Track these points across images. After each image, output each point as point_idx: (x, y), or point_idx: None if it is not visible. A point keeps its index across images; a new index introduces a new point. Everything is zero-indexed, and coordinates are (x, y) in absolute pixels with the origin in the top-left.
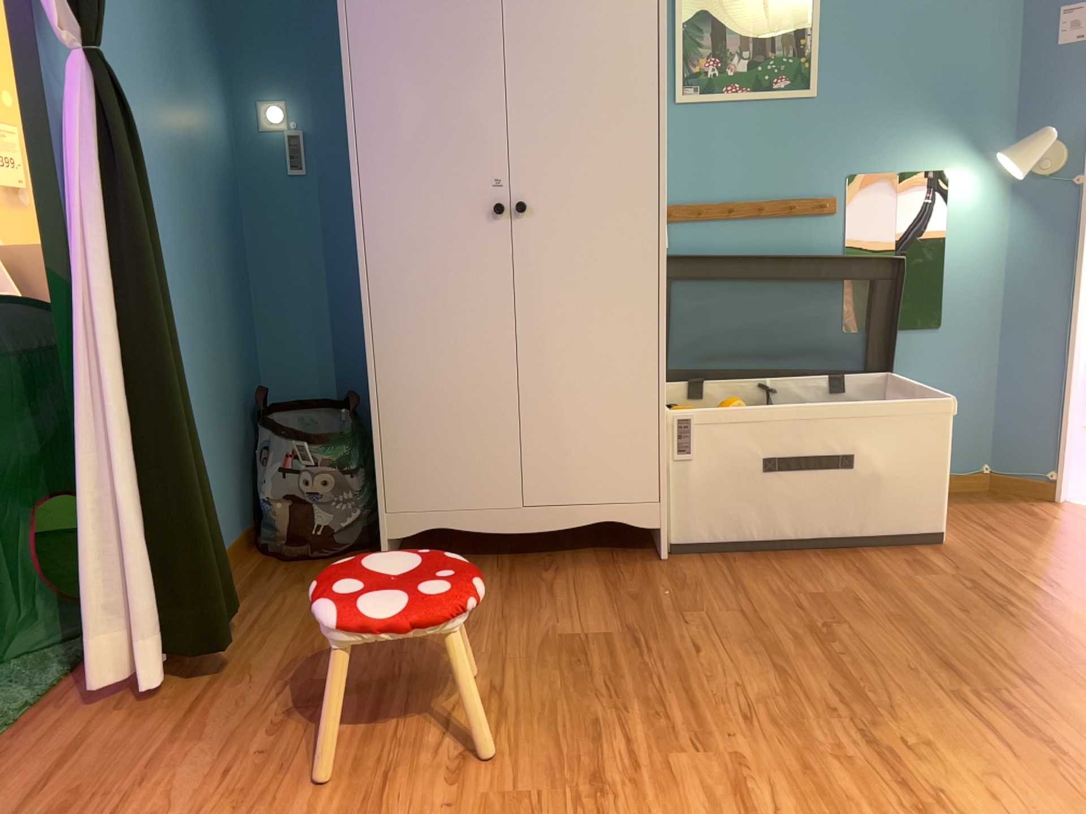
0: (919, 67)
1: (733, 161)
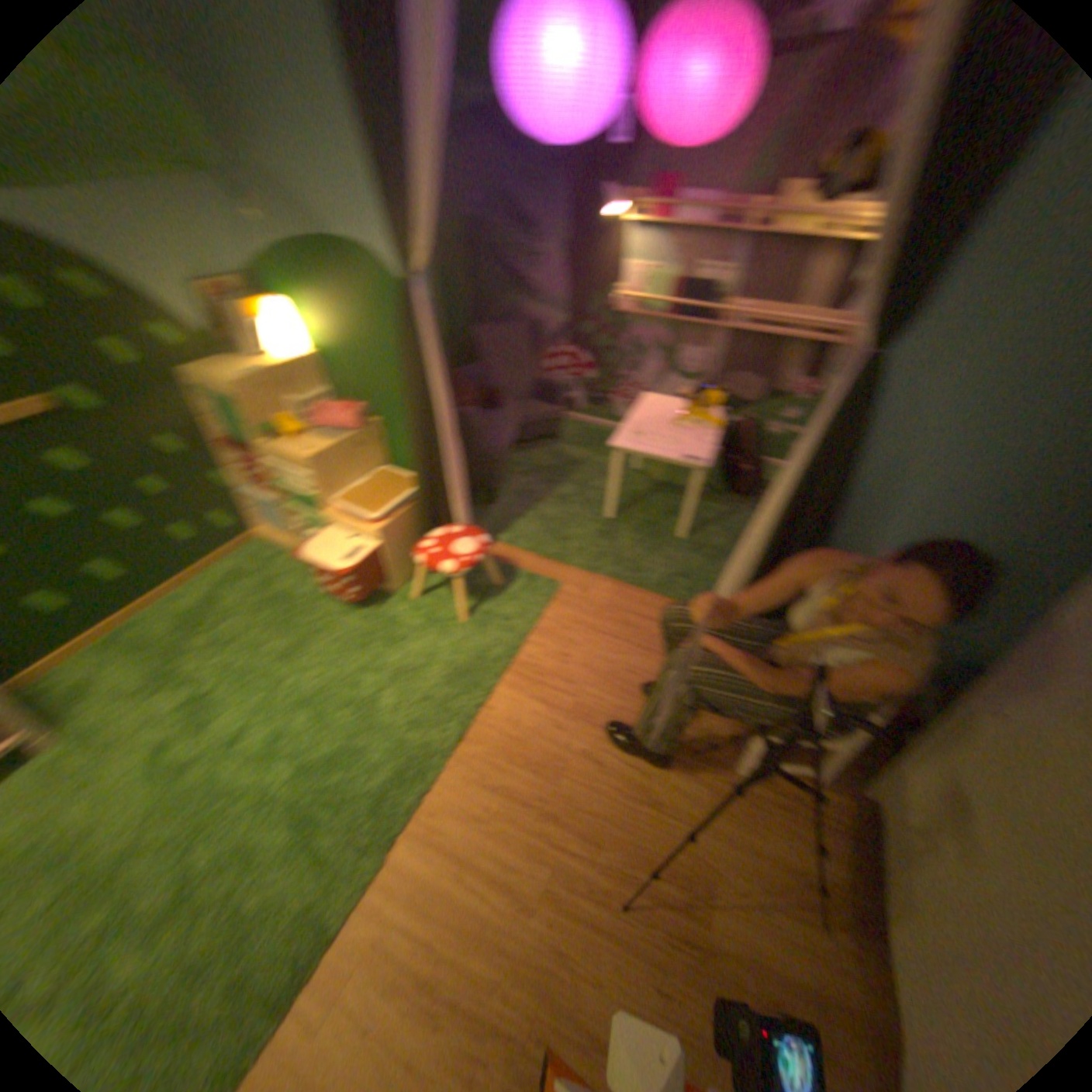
0: None
1: None
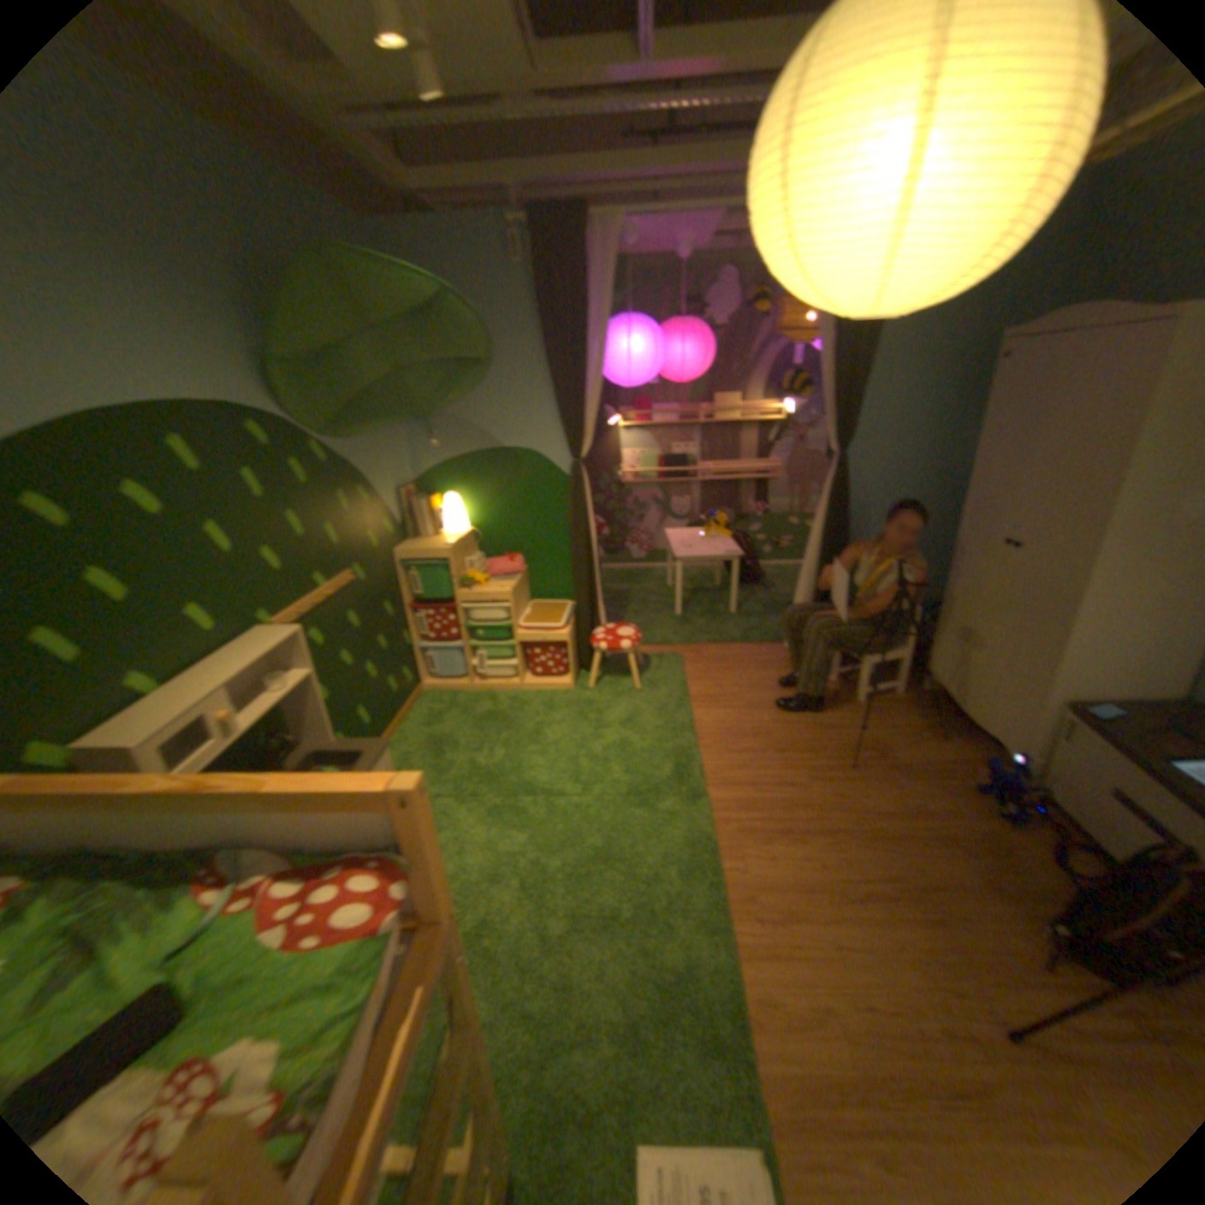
0: None
1: None
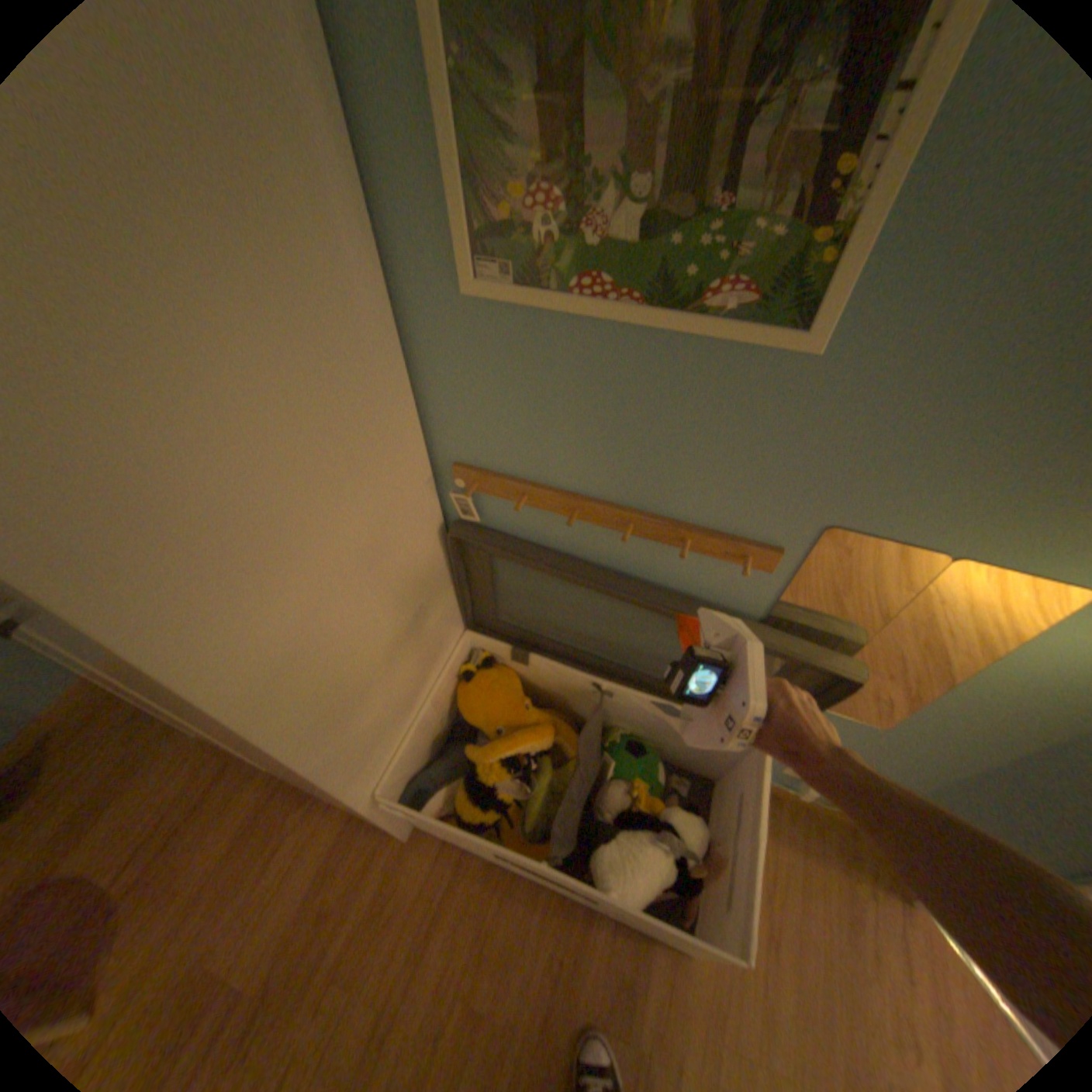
0: None
1: (591, 433)
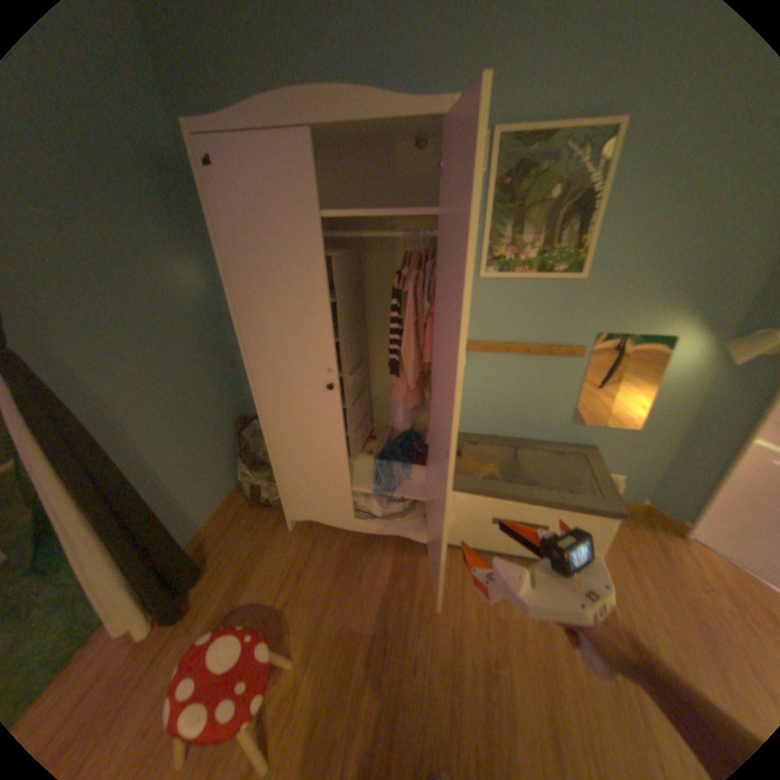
0: (679, 259)
1: (516, 316)
